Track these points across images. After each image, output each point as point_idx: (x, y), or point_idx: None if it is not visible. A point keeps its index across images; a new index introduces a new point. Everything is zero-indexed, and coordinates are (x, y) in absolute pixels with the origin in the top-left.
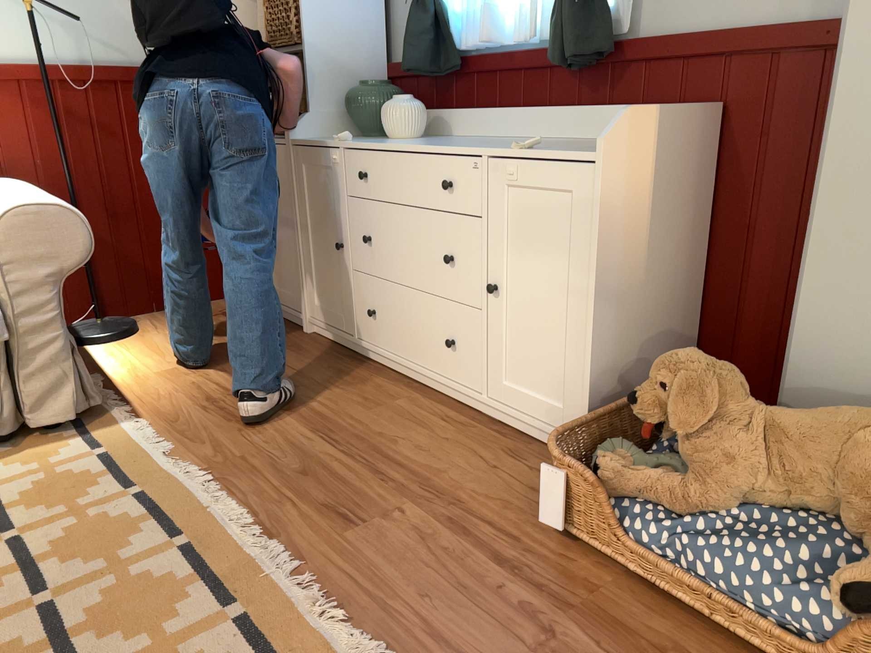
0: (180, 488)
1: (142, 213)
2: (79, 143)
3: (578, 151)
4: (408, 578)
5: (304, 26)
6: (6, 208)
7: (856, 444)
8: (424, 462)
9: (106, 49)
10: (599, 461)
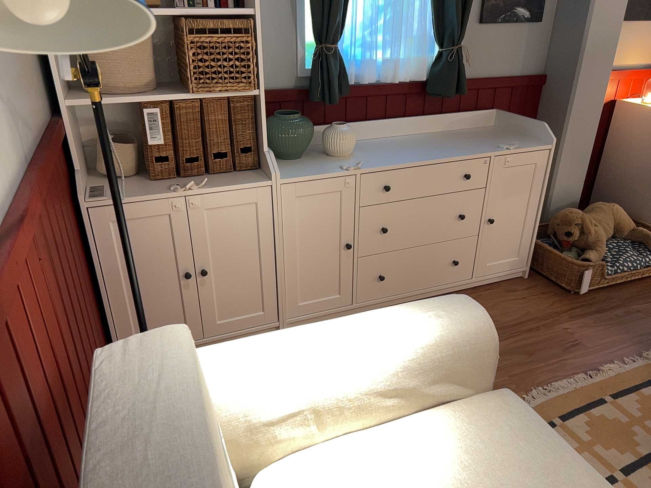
0: (552, 402)
1: (85, 334)
2: (55, 281)
3: (531, 144)
4: (616, 336)
5: (260, 72)
6: (467, 326)
7: (614, 215)
8: (518, 316)
9: (35, 127)
10: (587, 260)
